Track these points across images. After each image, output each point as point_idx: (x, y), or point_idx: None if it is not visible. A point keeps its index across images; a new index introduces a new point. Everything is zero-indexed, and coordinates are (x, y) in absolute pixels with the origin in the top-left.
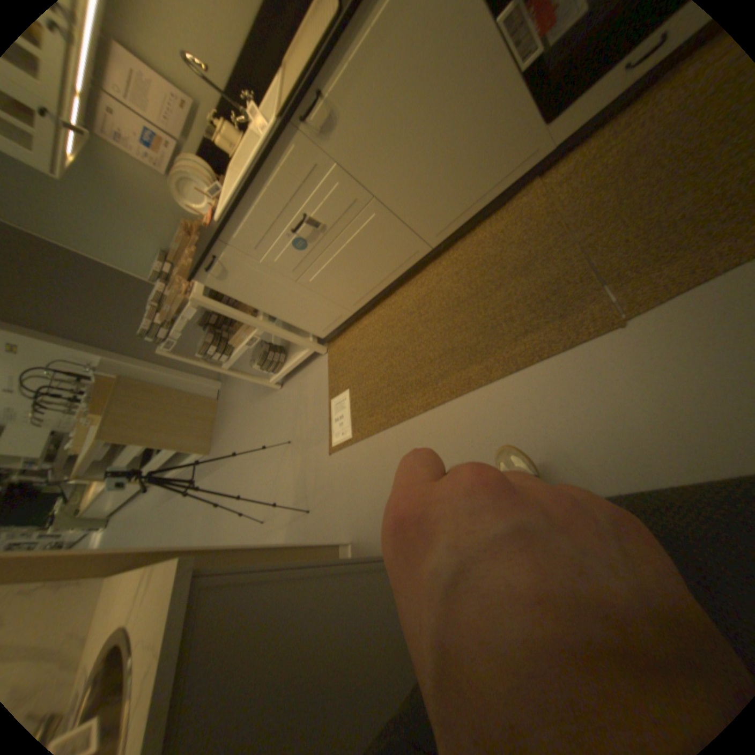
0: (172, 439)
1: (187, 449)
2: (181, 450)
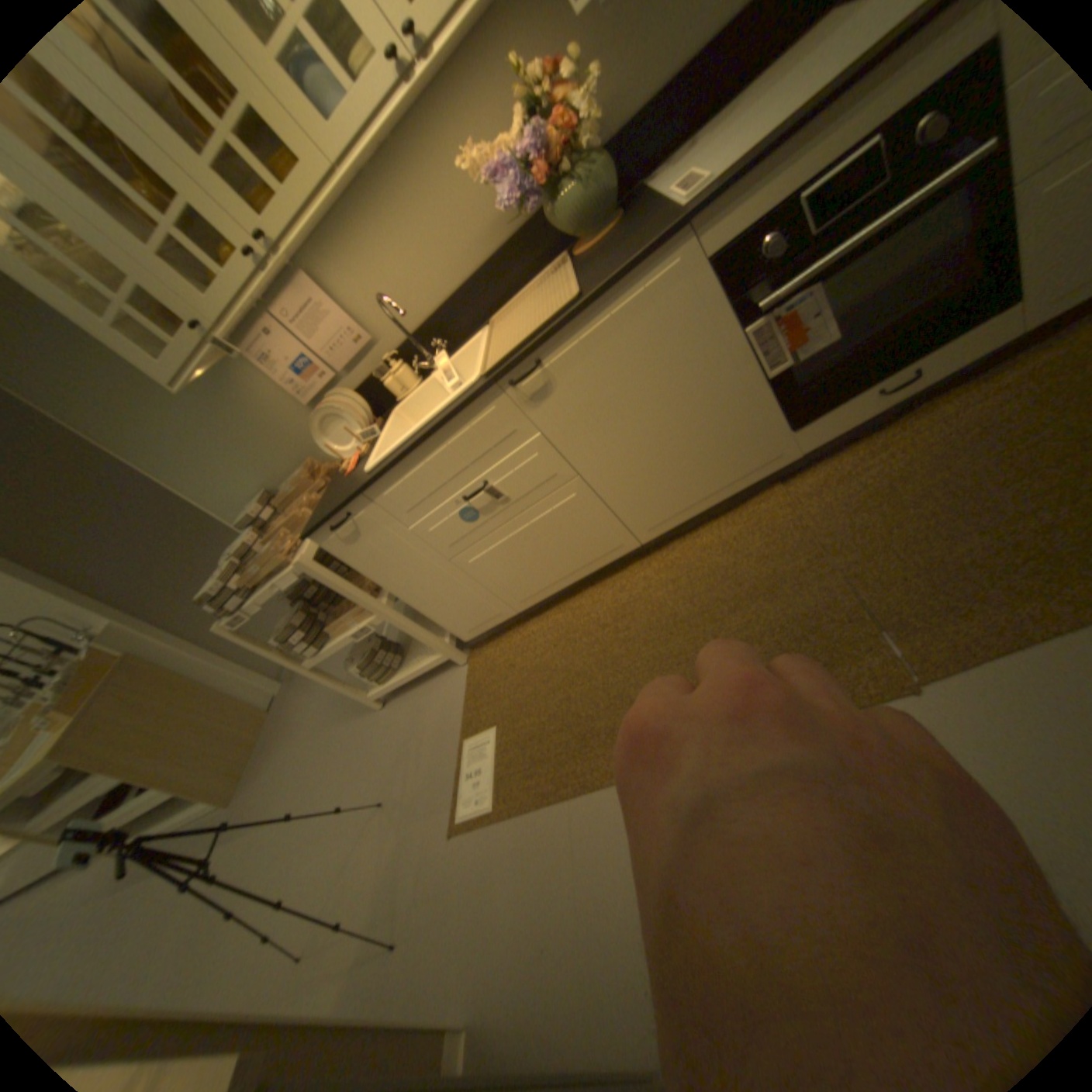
0: (174, 772)
1: (194, 793)
2: (184, 793)
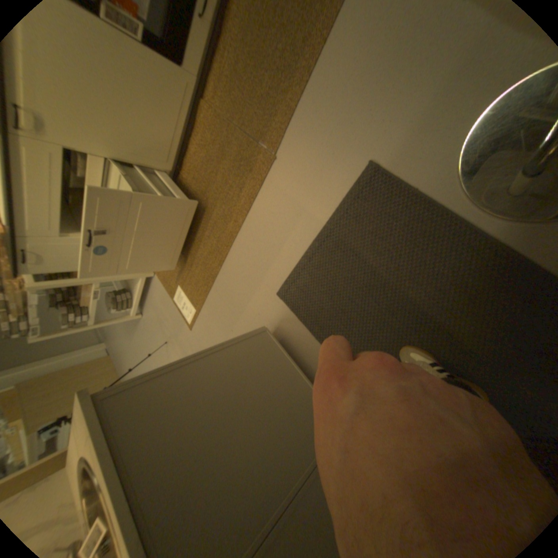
0: None
1: None
2: None
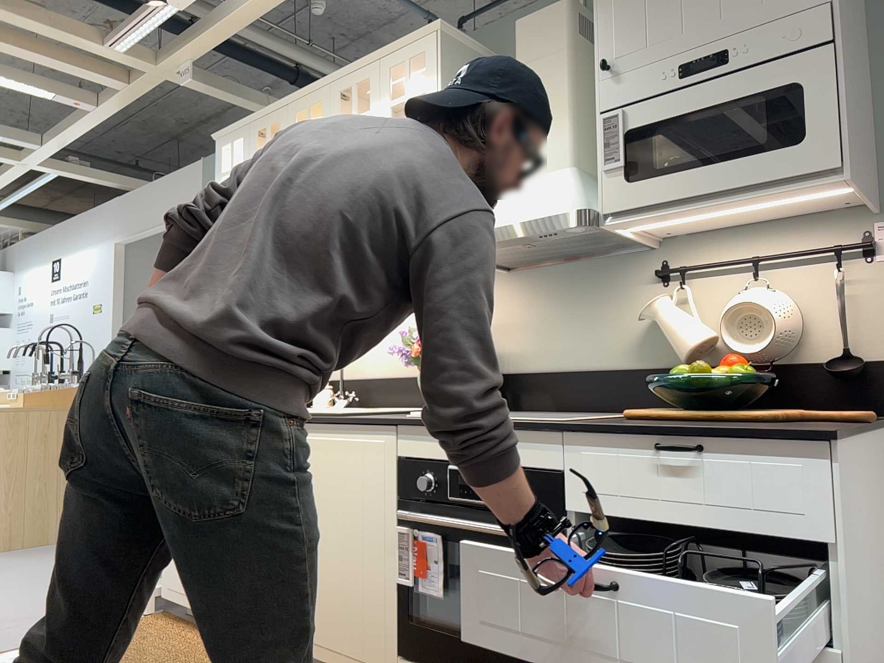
0: None
1: None
2: None
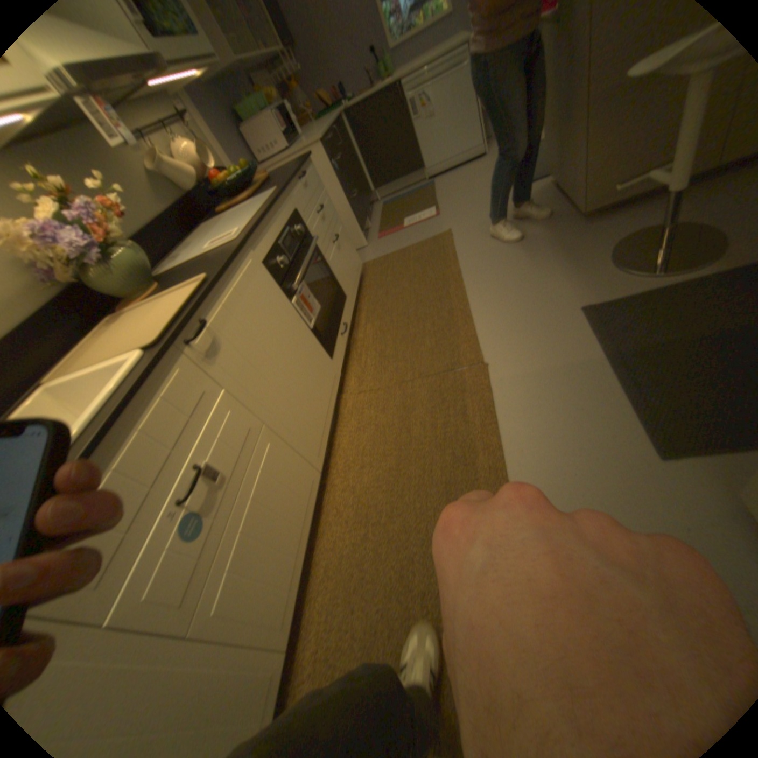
0: None
1: None
2: None
